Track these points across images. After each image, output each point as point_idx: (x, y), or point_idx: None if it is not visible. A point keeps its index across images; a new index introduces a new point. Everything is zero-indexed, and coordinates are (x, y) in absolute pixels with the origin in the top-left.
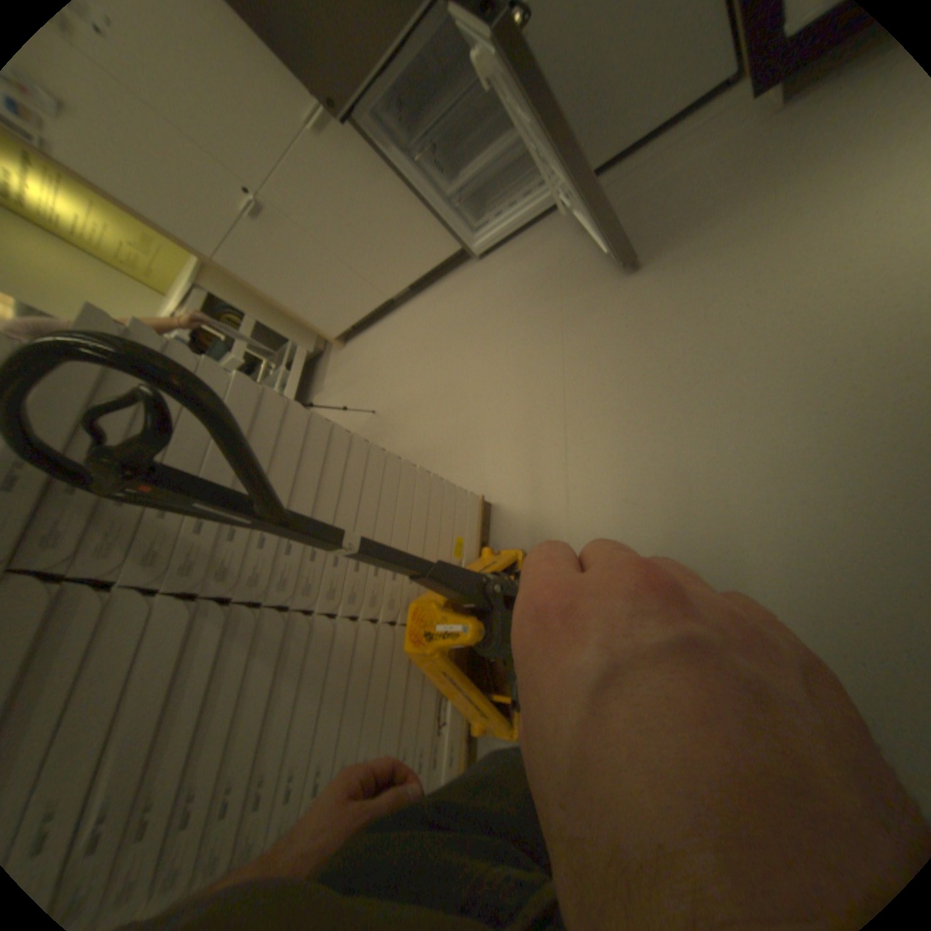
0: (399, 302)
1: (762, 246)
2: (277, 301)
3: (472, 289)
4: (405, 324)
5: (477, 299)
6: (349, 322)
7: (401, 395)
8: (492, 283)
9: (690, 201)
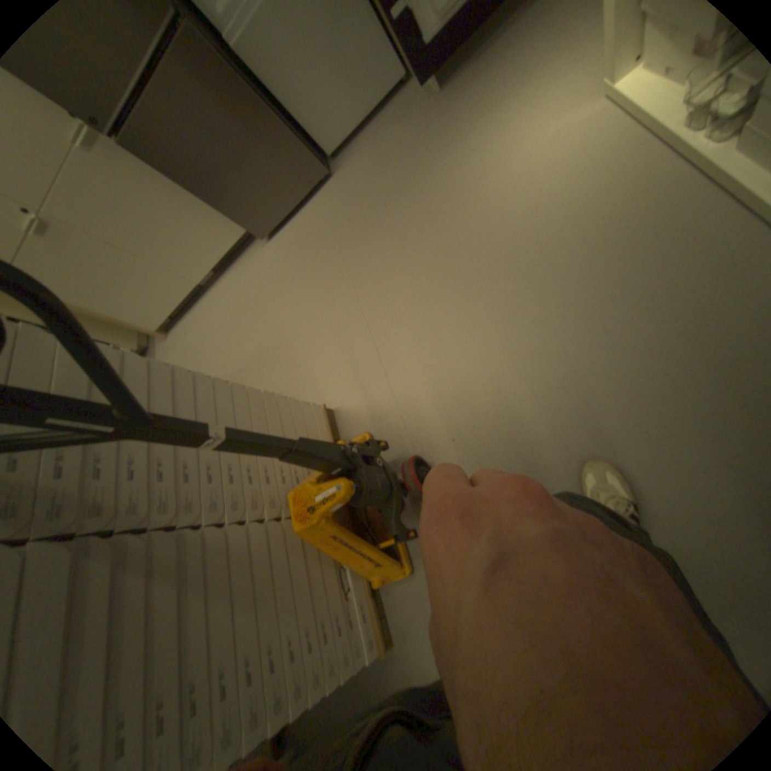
0: (209, 287)
1: (457, 174)
2: (89, 311)
3: (267, 258)
4: (220, 301)
5: (274, 264)
6: (167, 314)
7: (233, 357)
8: (282, 250)
9: (404, 158)
